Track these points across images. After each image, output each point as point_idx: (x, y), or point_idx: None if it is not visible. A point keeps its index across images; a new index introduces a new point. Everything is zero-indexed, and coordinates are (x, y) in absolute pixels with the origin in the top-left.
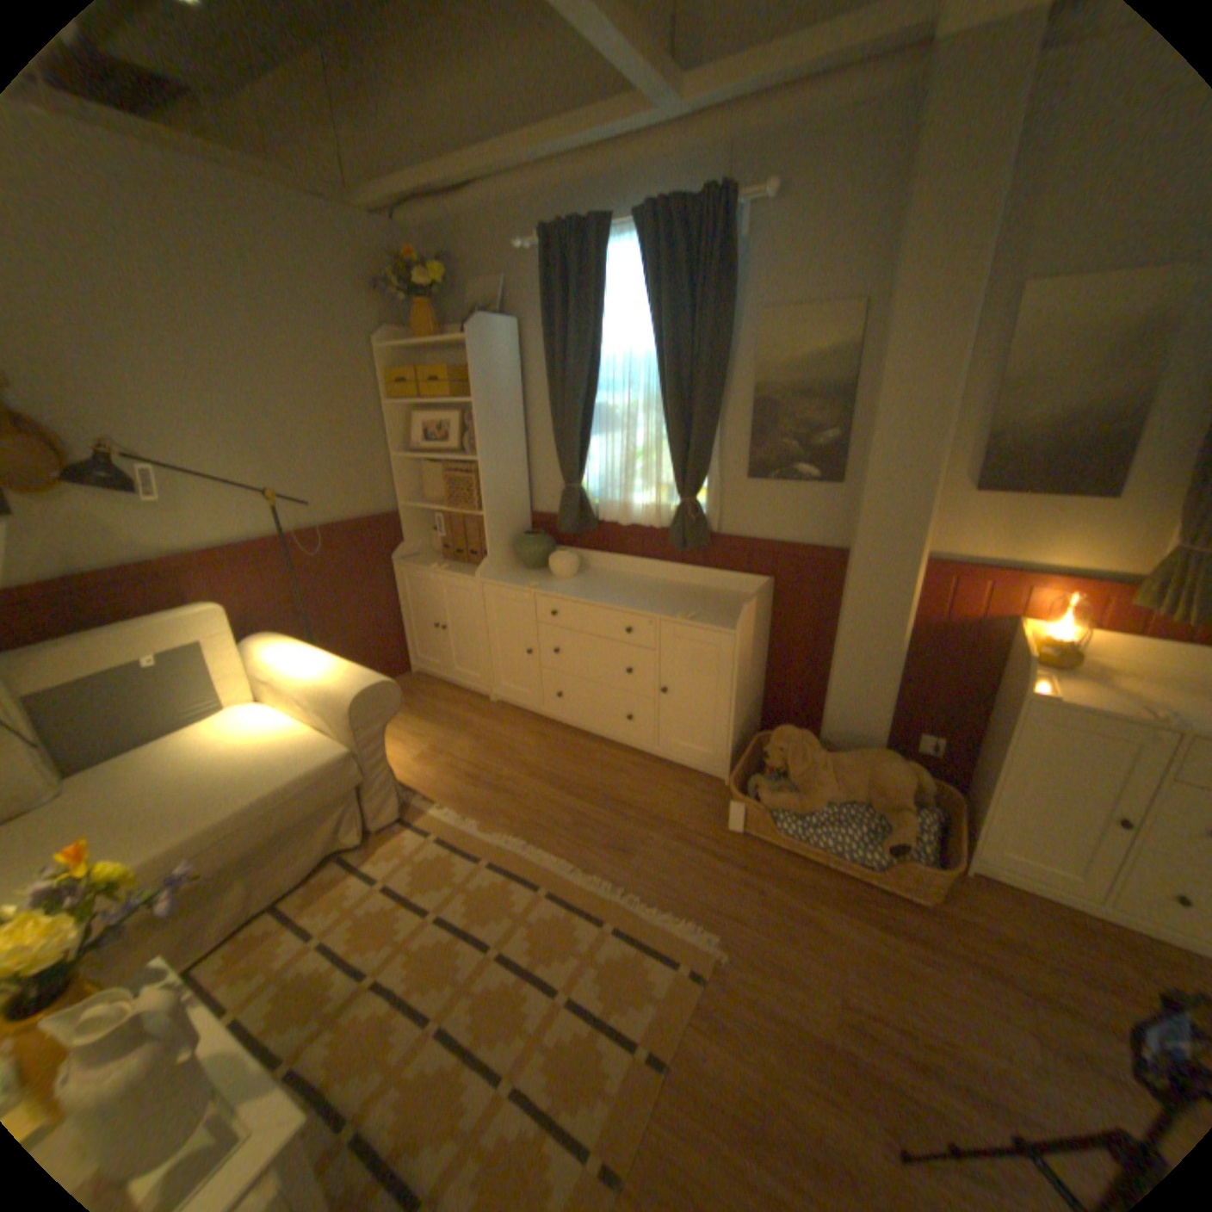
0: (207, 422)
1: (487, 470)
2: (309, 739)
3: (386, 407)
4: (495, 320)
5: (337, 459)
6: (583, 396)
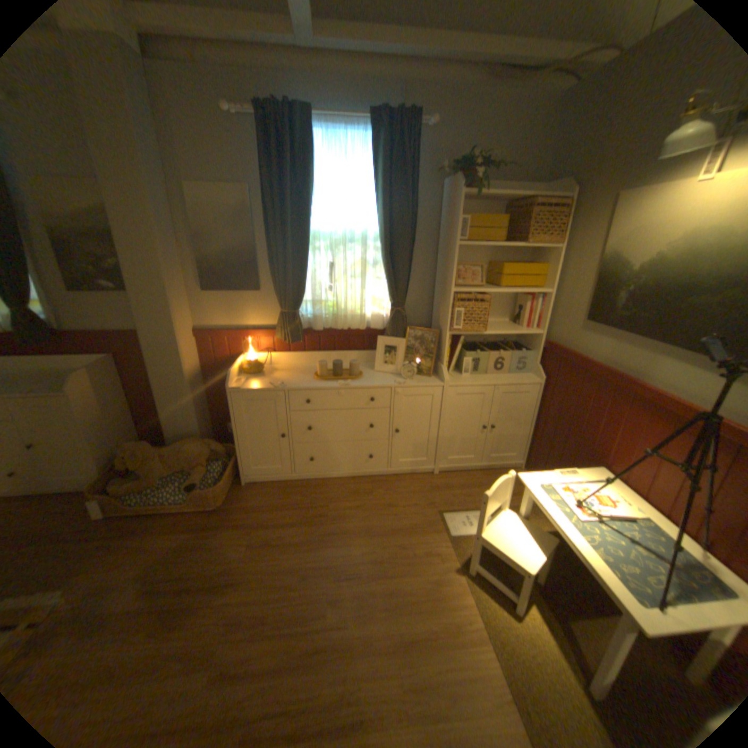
0: None
1: None
2: None
3: None
4: None
5: None
6: None
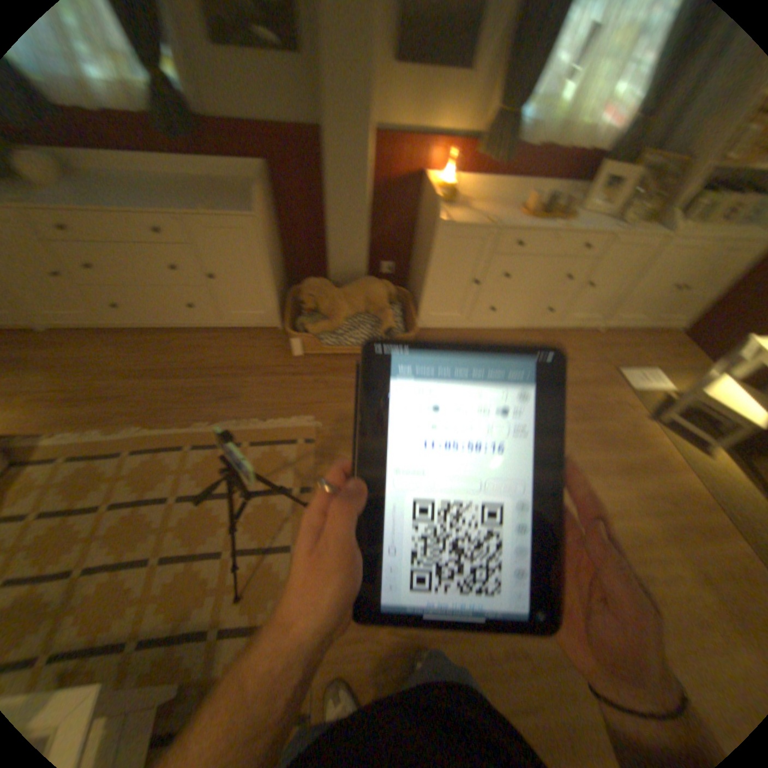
0: None
1: None
2: None
3: None
4: None
5: None
6: None
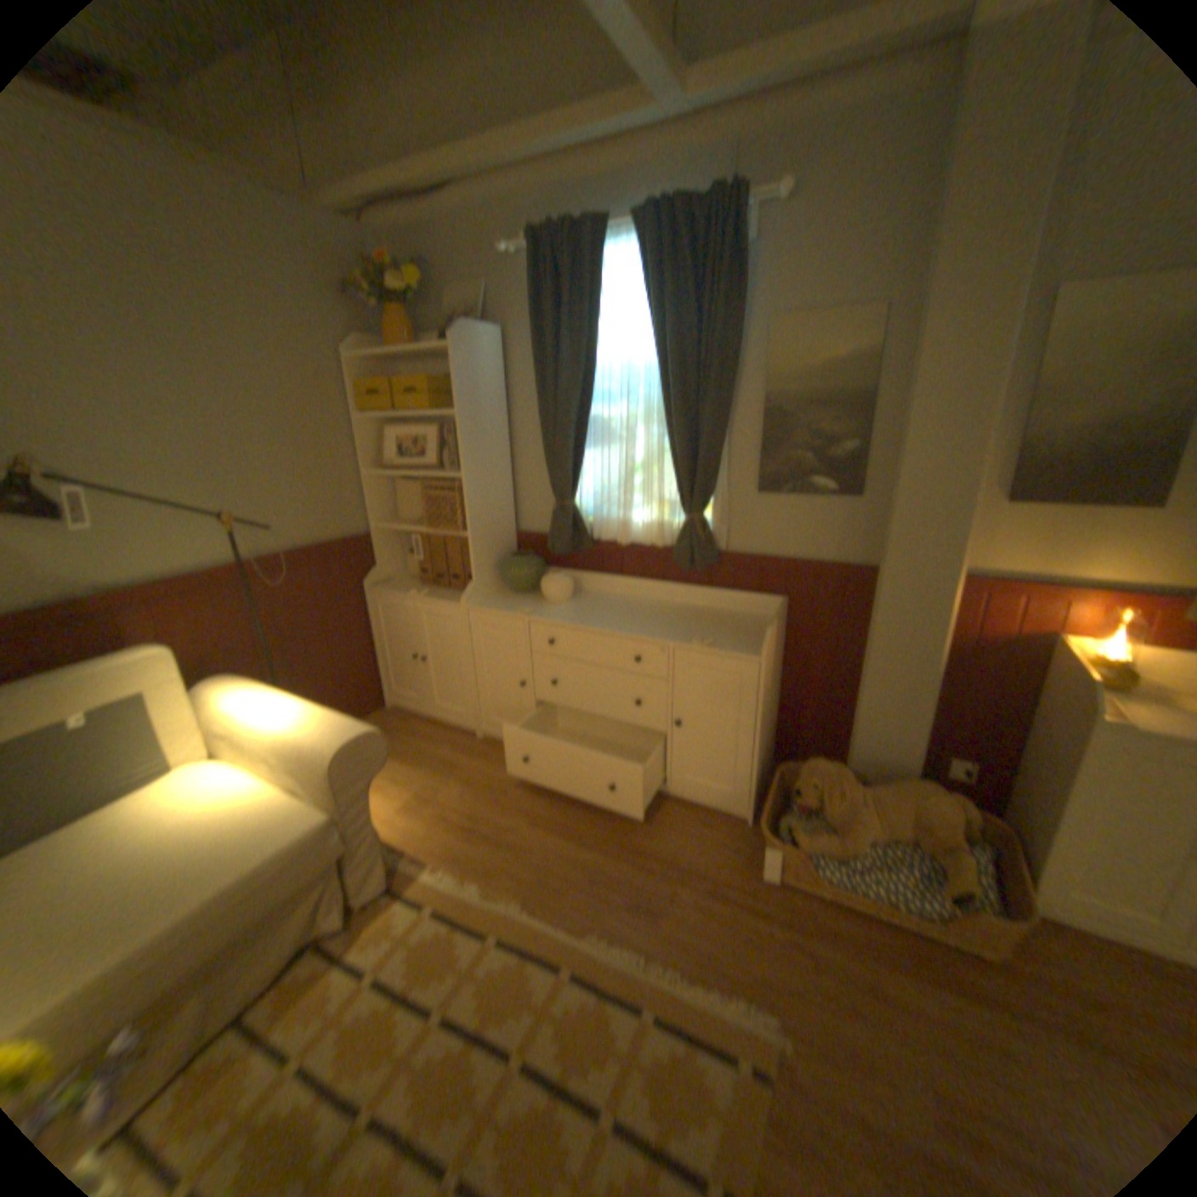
0: (152, 439)
1: (471, 488)
2: (278, 807)
3: (356, 422)
4: (479, 328)
5: (302, 479)
6: (577, 408)
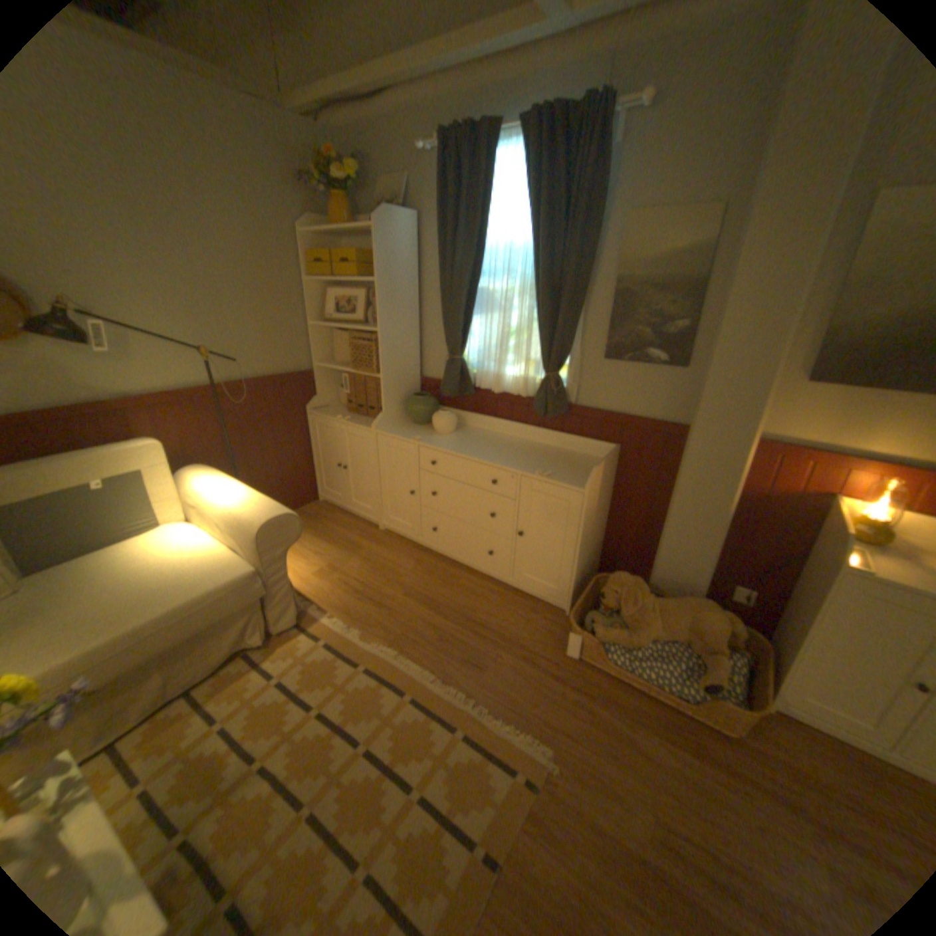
0: (153, 287)
1: (384, 339)
2: (223, 557)
3: (305, 283)
4: (397, 211)
5: (263, 324)
6: (468, 280)
